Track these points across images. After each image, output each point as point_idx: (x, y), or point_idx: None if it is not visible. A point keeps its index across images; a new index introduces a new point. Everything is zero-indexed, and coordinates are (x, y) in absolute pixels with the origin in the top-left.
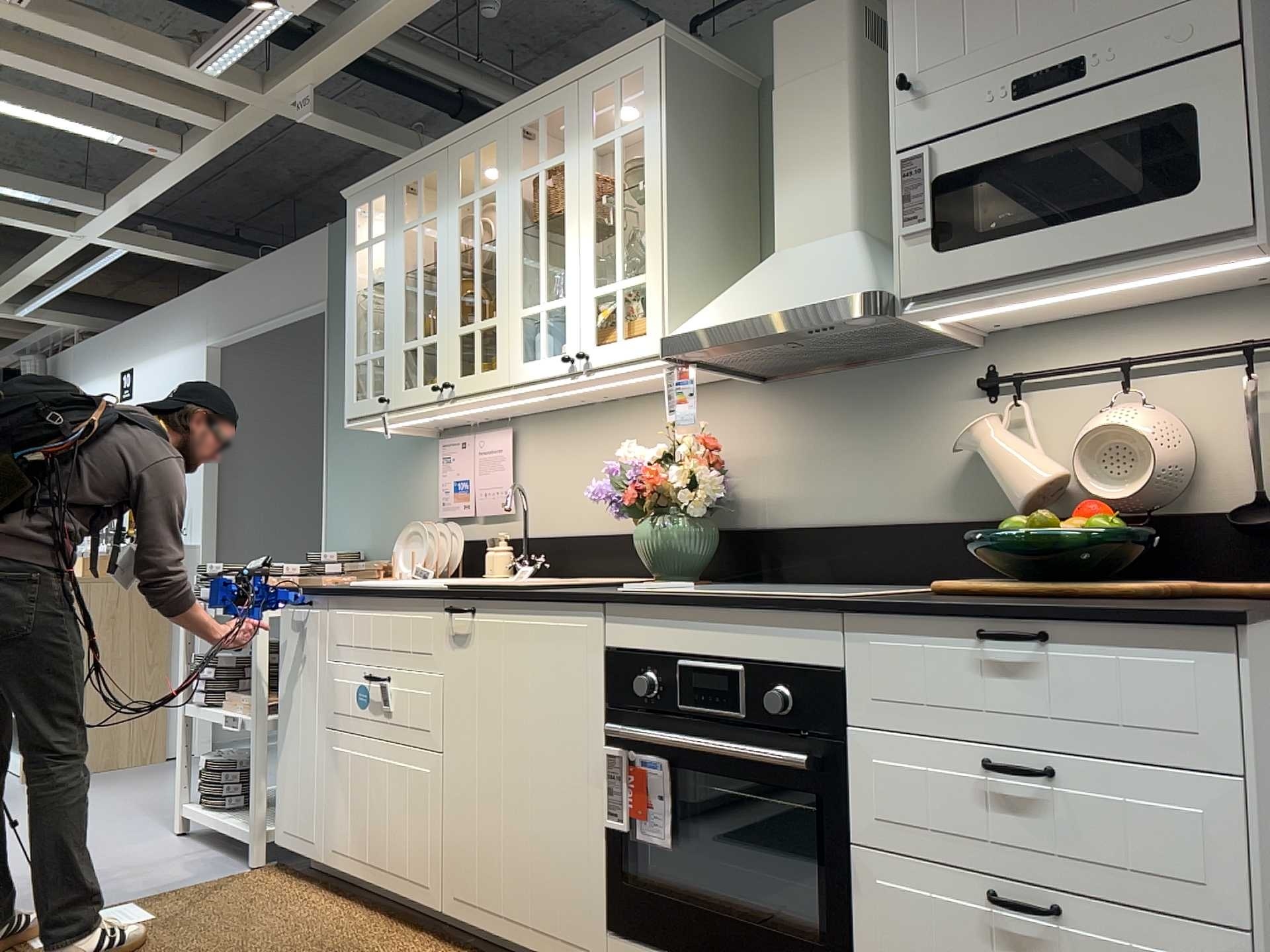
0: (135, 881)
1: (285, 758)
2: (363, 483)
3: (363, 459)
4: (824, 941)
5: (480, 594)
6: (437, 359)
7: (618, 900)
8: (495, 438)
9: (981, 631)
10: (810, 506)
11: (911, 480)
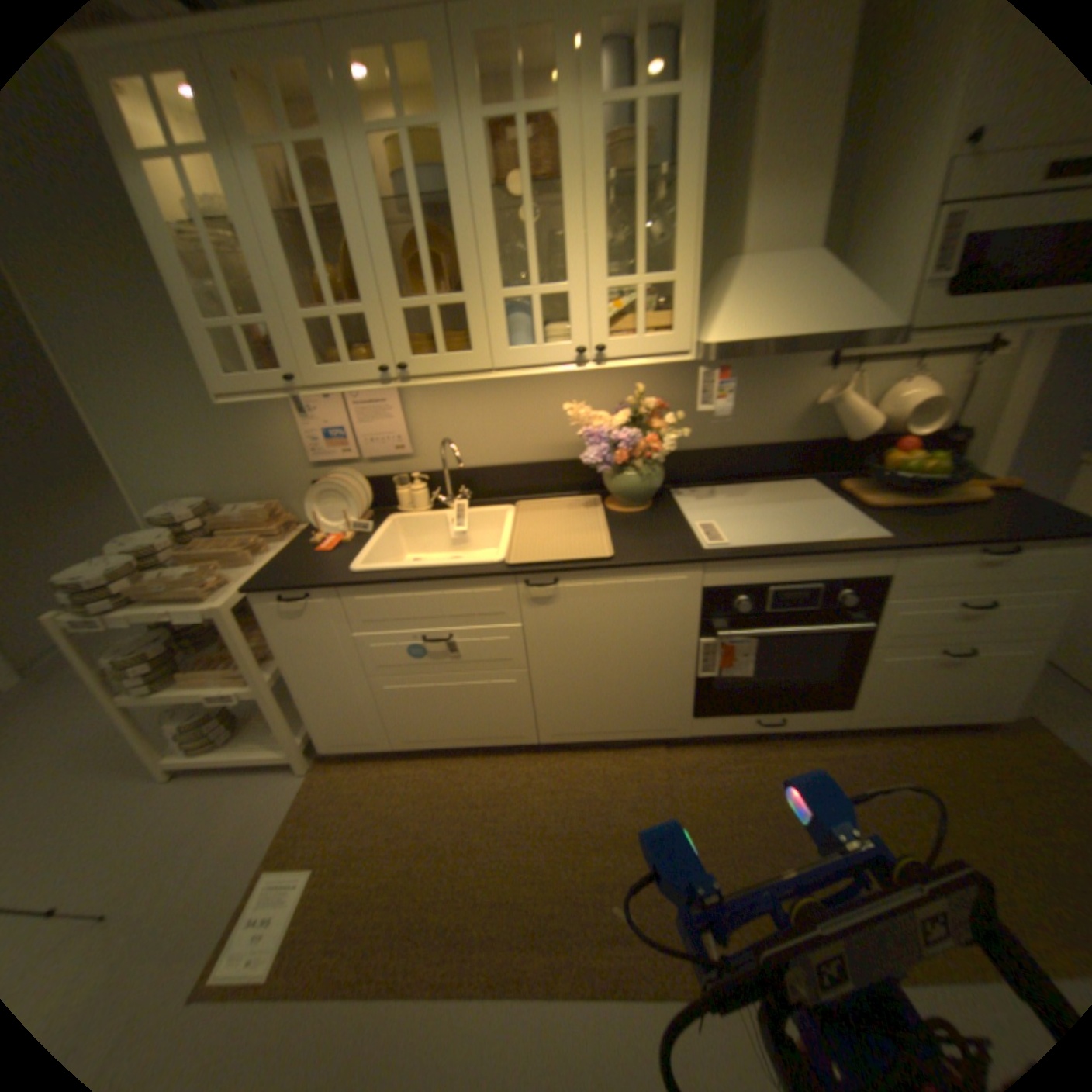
0: (221, 854)
1: (314, 707)
2: (171, 434)
3: (160, 410)
4: (845, 690)
5: (571, 571)
6: (372, 336)
7: (705, 706)
8: (377, 390)
9: (986, 551)
10: (703, 437)
11: (775, 419)
